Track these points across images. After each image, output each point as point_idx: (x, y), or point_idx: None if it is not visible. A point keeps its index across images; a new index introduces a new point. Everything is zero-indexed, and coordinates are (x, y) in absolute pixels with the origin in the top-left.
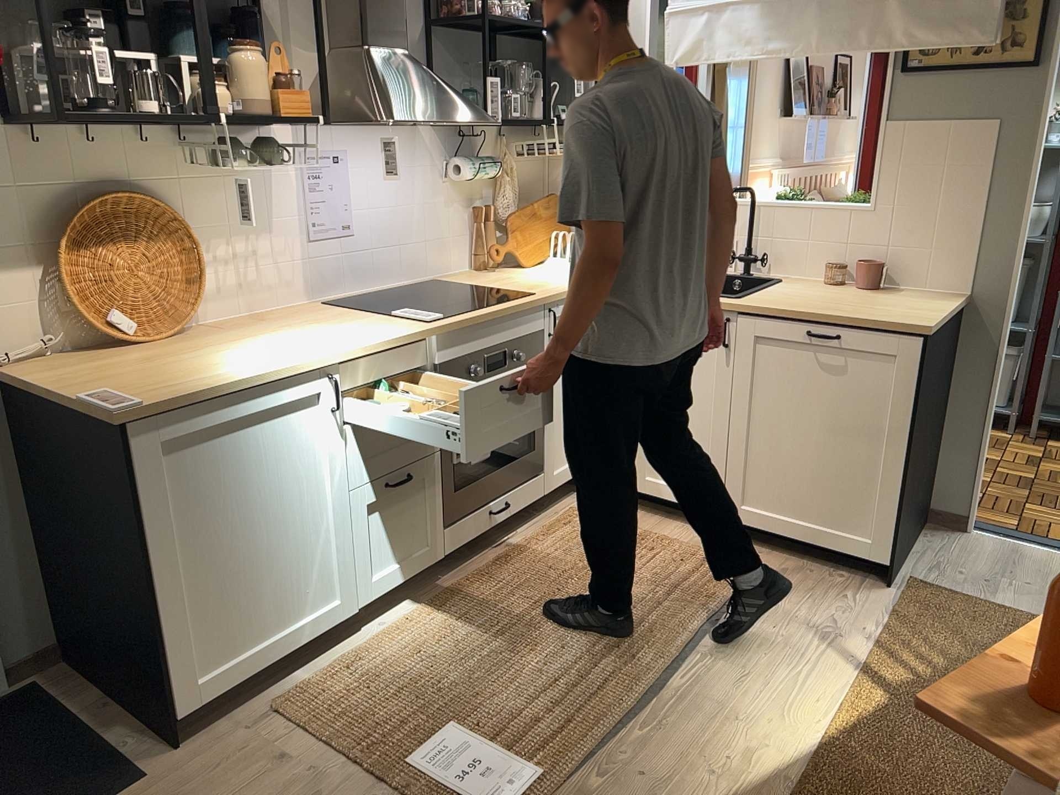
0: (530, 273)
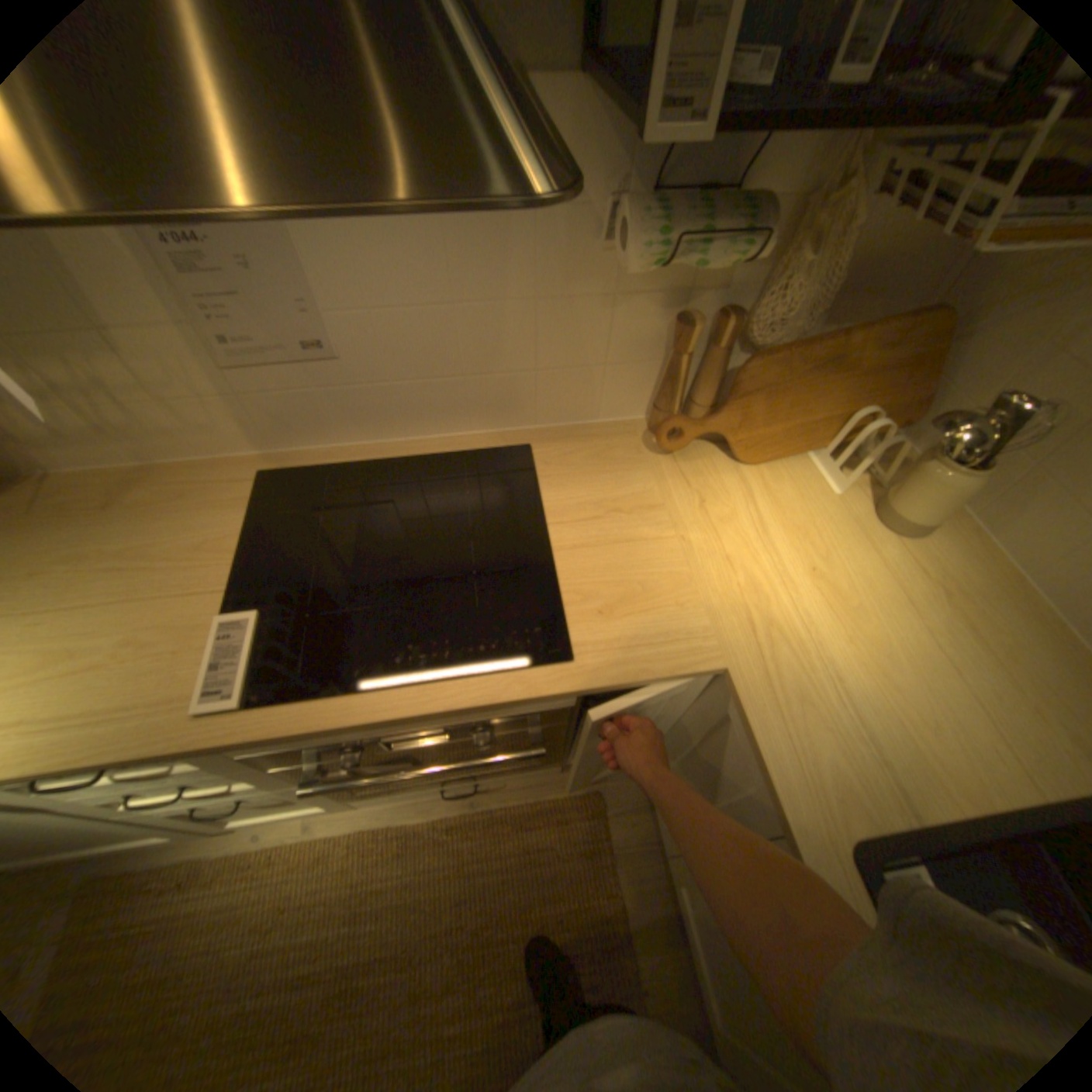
0: (719, 496)
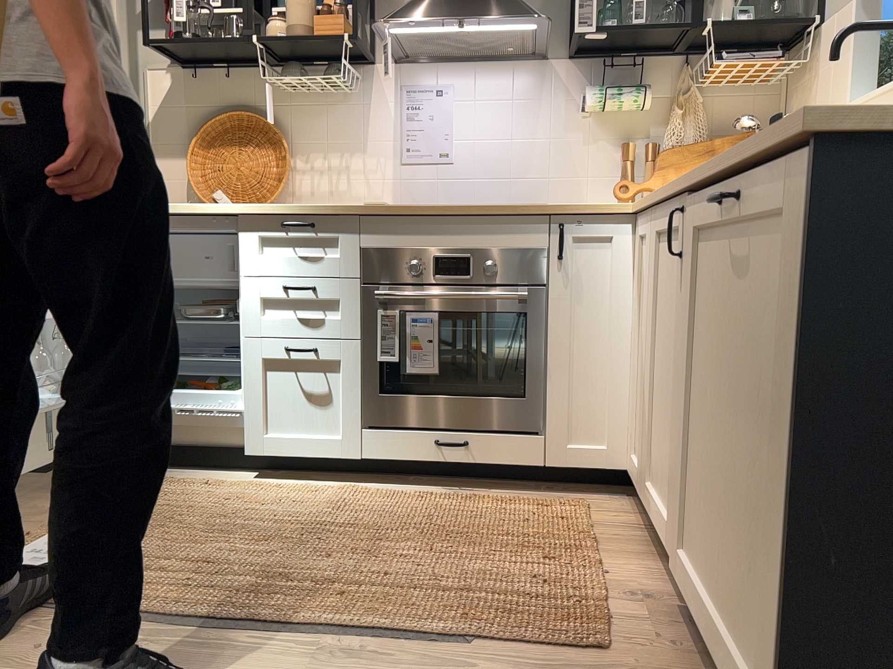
0: None
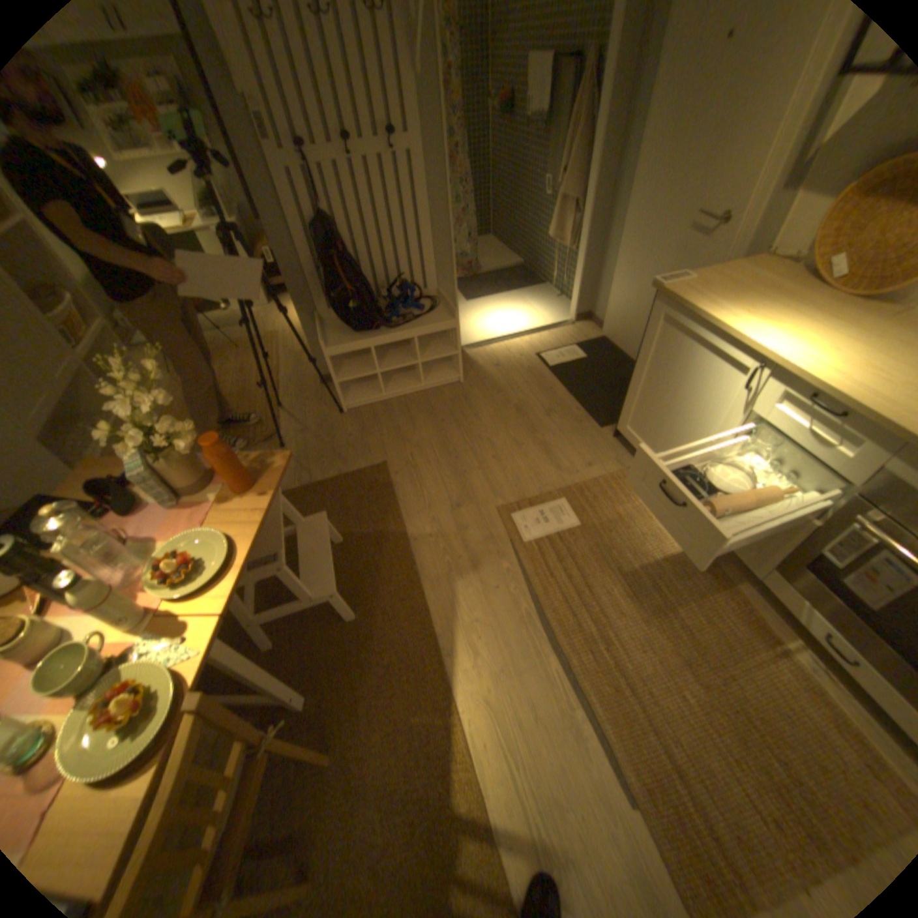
0: None
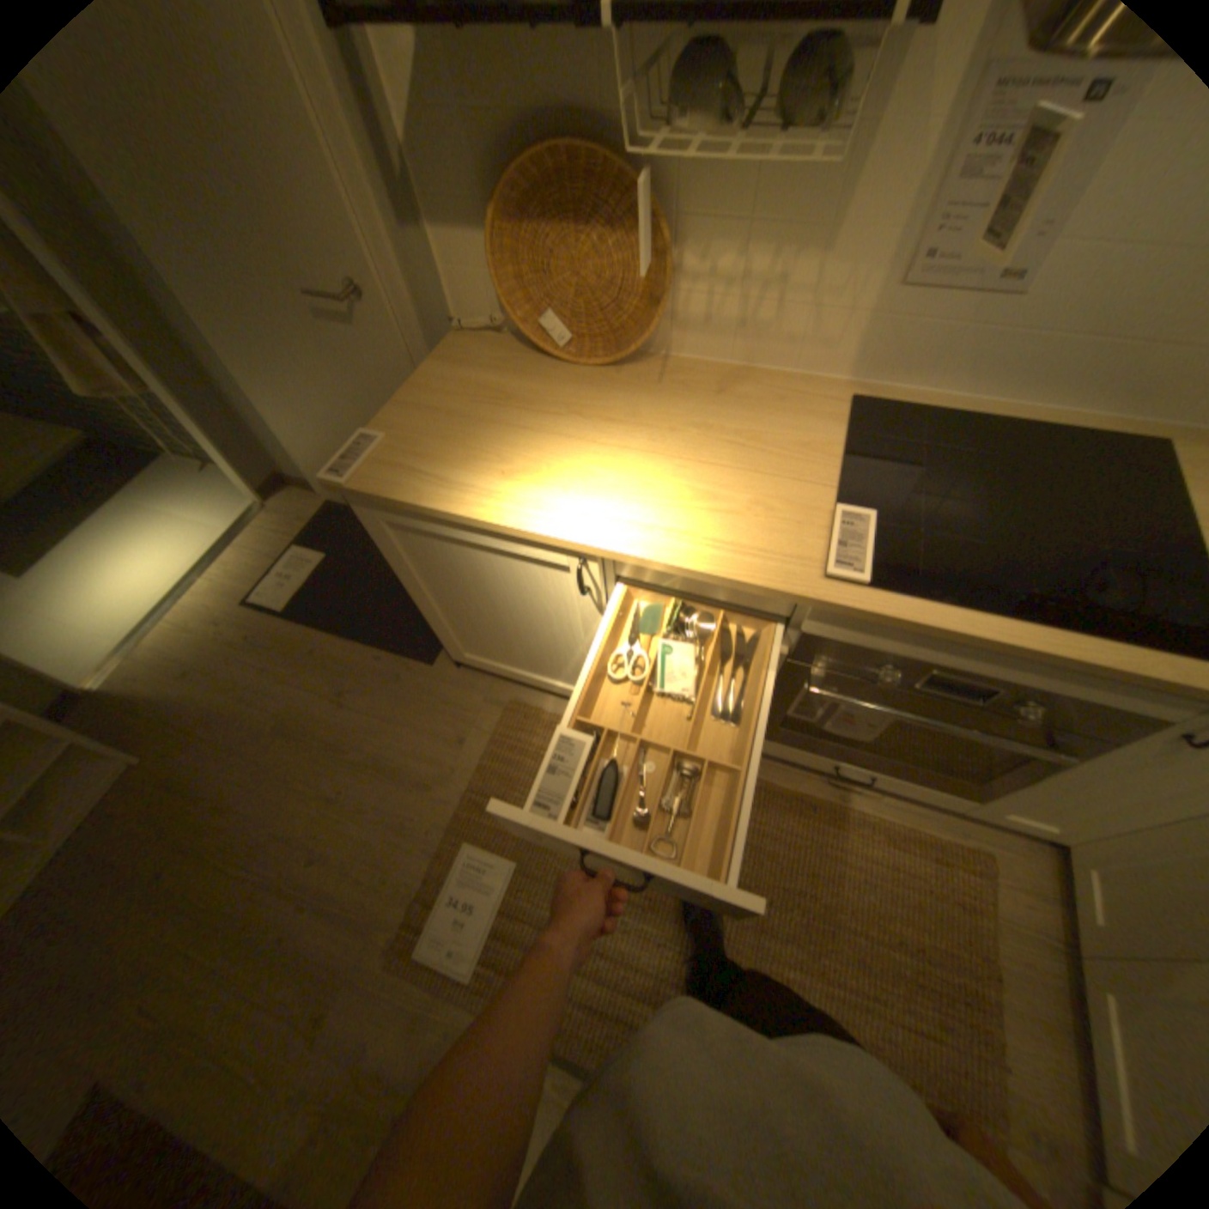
0: None
